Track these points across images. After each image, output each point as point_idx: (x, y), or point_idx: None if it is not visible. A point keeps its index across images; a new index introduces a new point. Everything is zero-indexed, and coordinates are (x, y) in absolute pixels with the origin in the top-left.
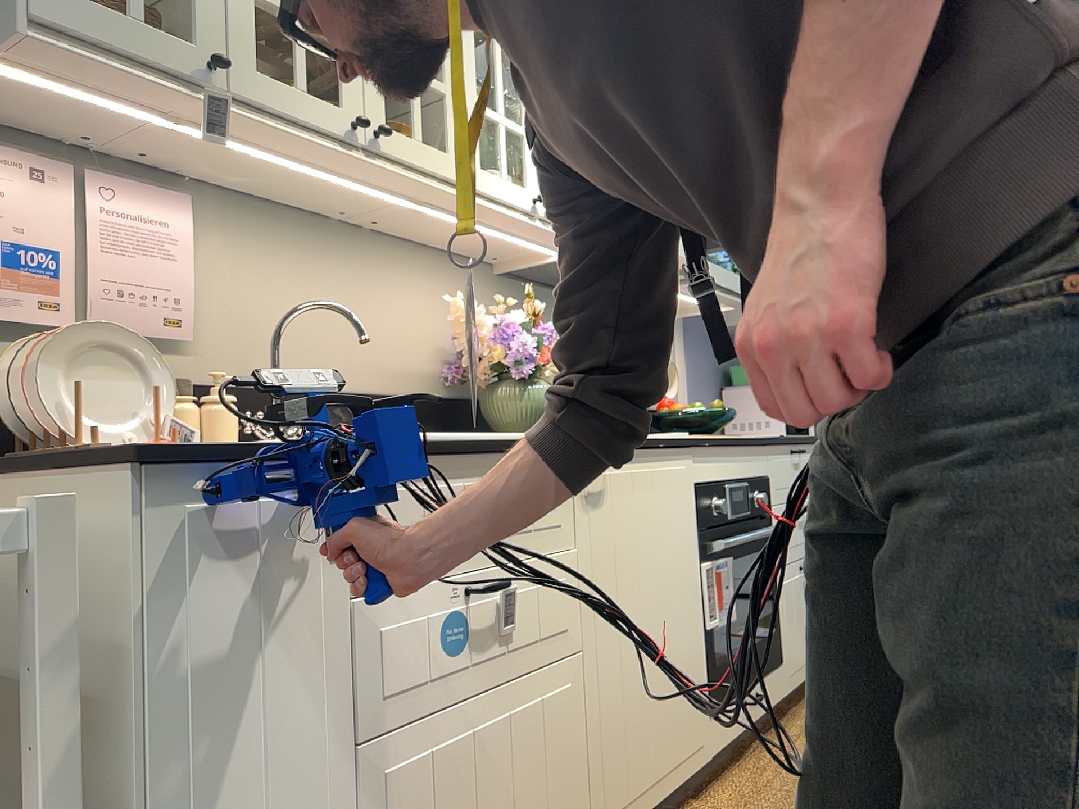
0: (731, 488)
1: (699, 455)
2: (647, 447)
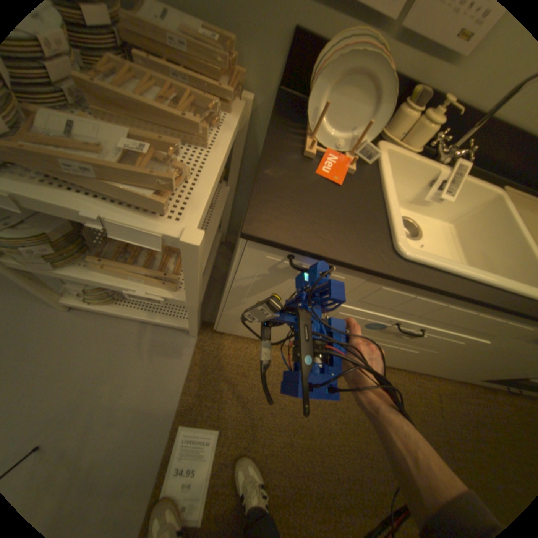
0: None
1: None
2: None
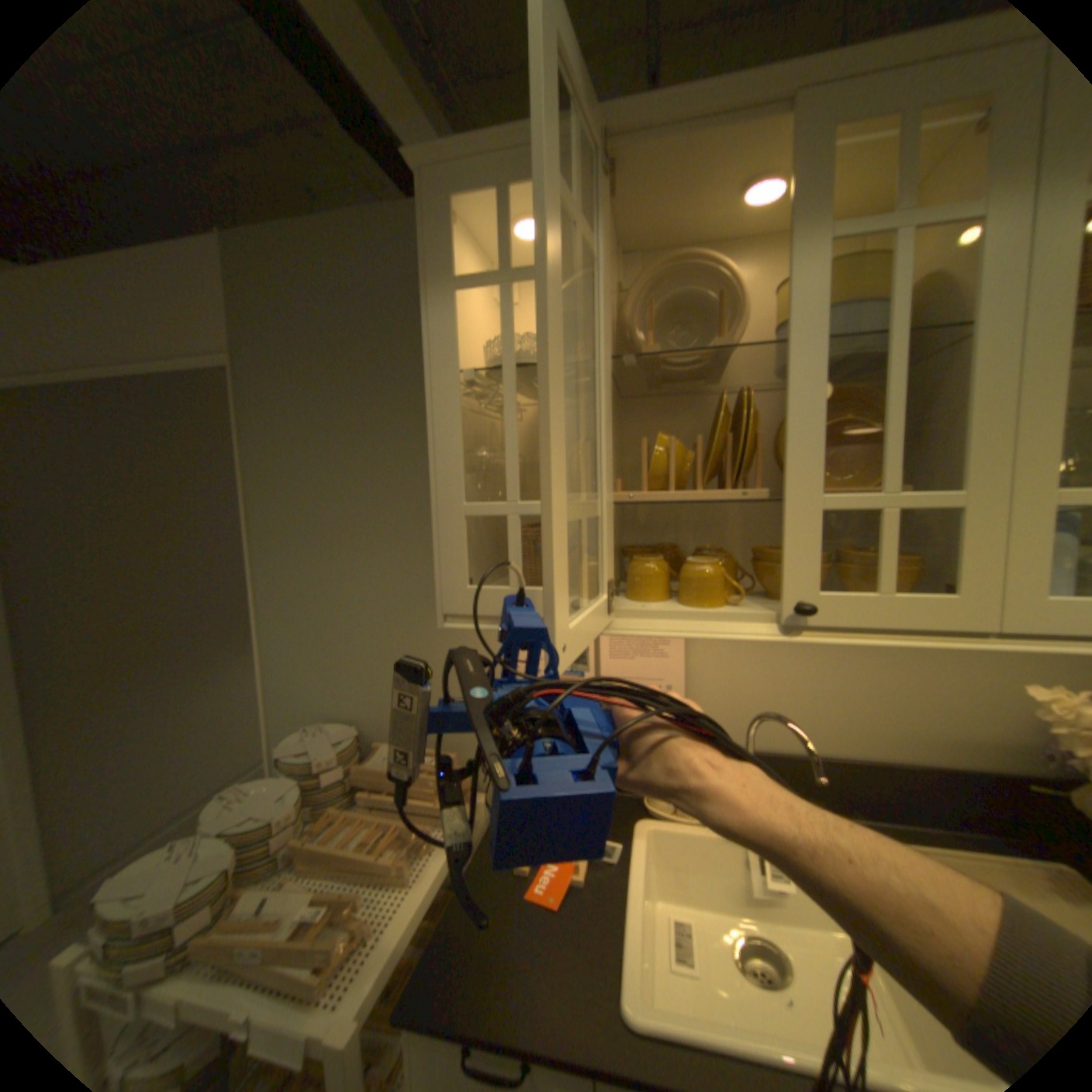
0: None
1: None
2: None
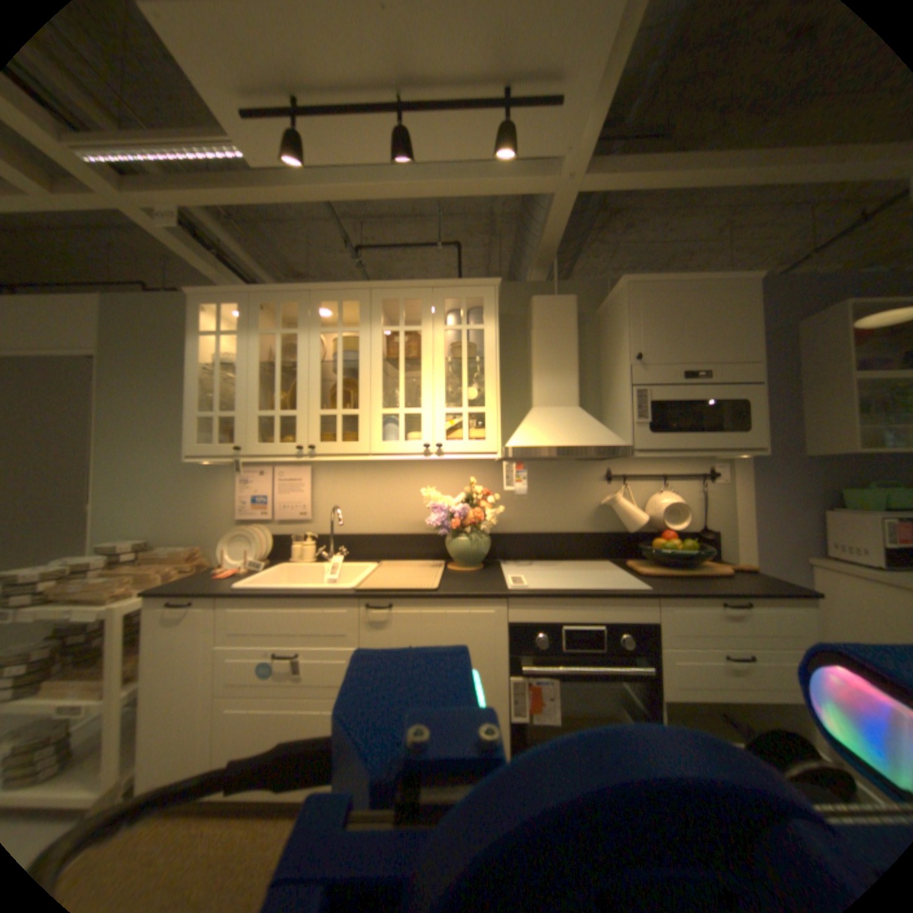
0: (570, 629)
1: (516, 603)
2: (436, 597)
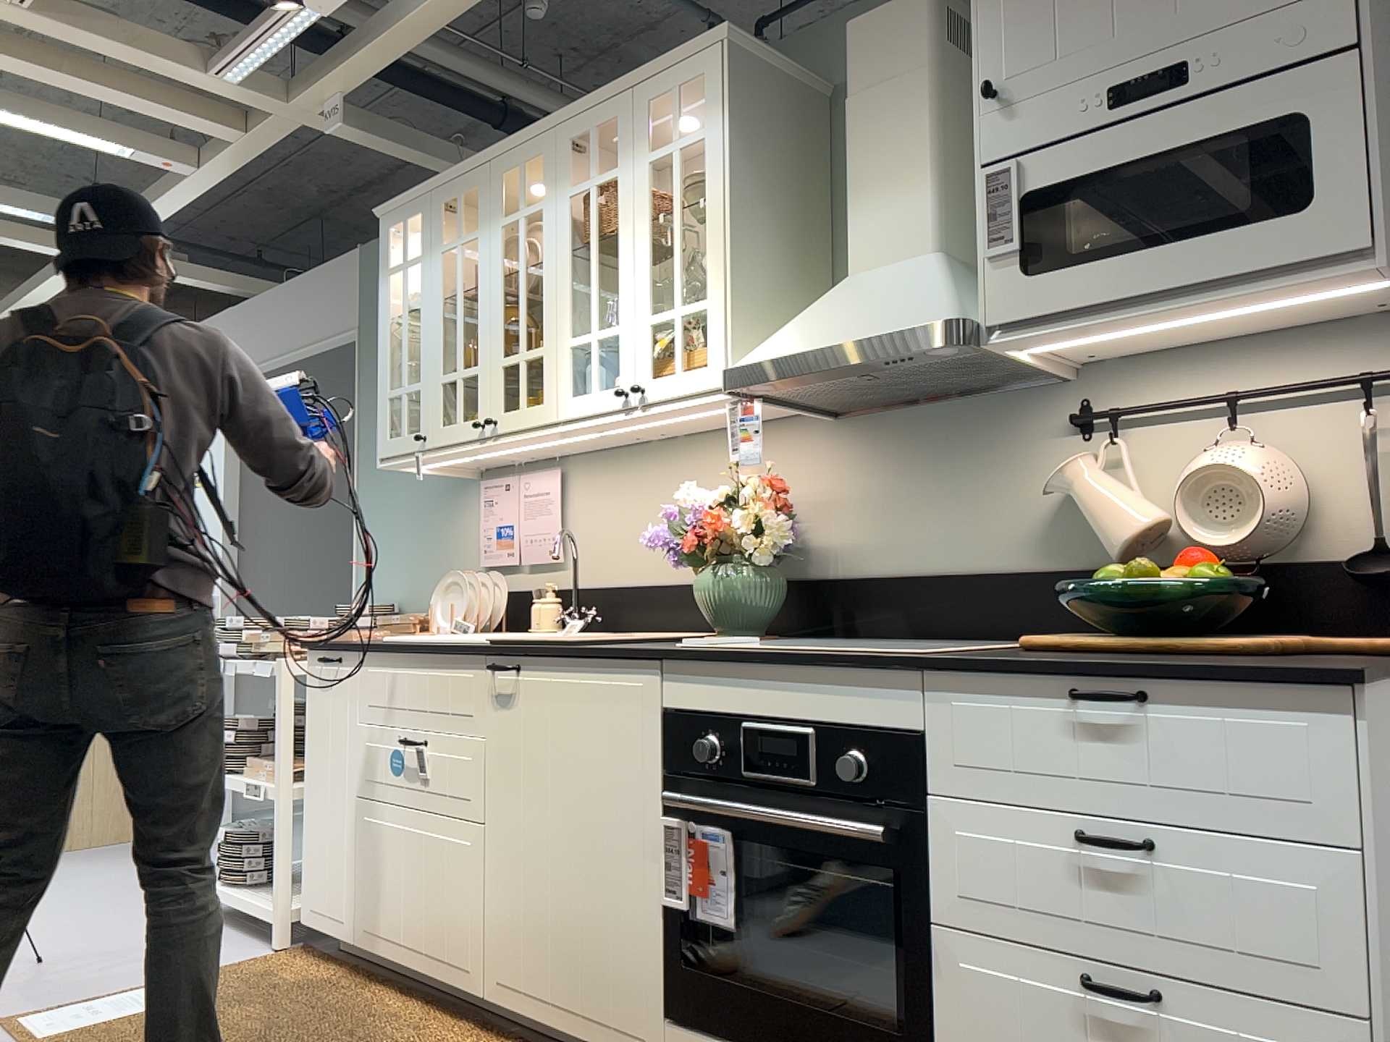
0: (755, 730)
1: (673, 672)
2: (565, 656)
